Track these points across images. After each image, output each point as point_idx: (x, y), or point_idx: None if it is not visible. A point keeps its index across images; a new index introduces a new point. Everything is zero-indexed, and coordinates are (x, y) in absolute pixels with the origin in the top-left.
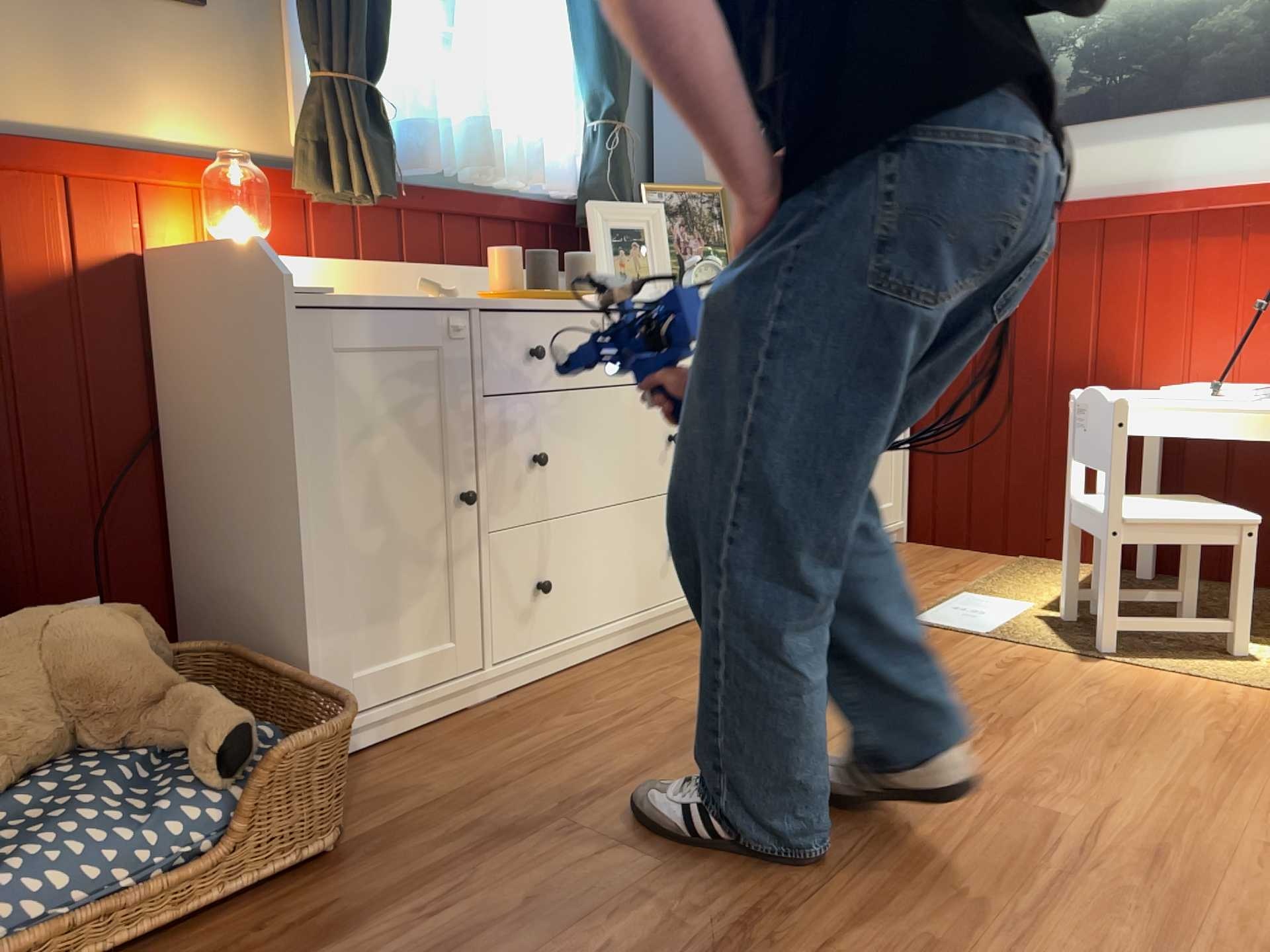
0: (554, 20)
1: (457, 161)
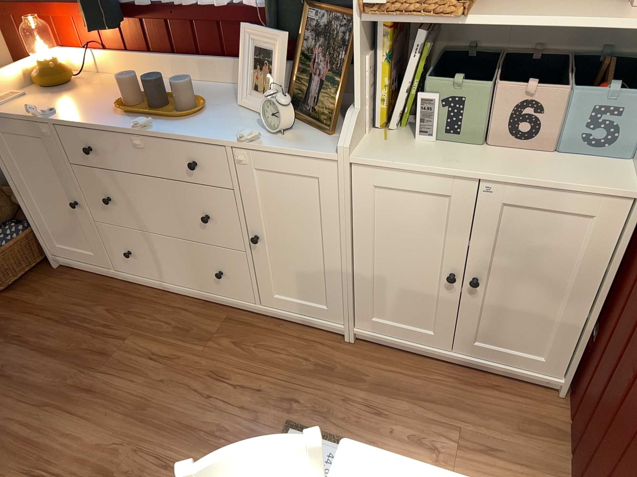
0: None
1: None
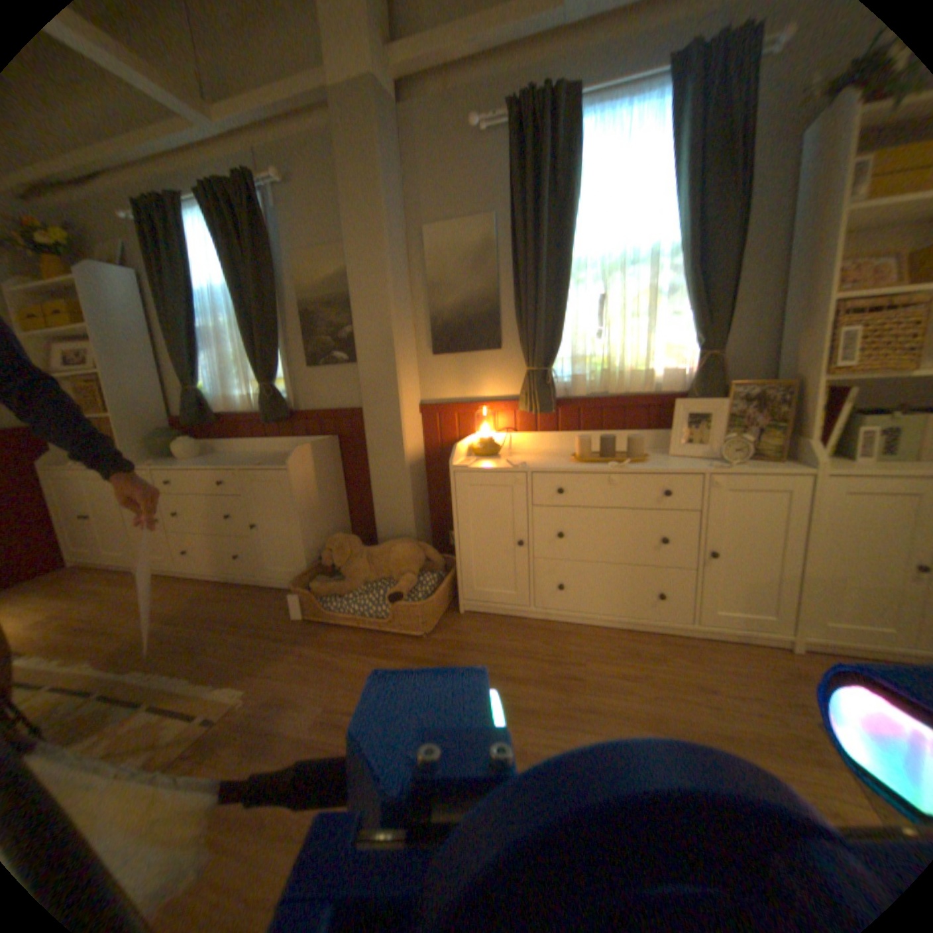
0: (681, 297)
1: (602, 386)
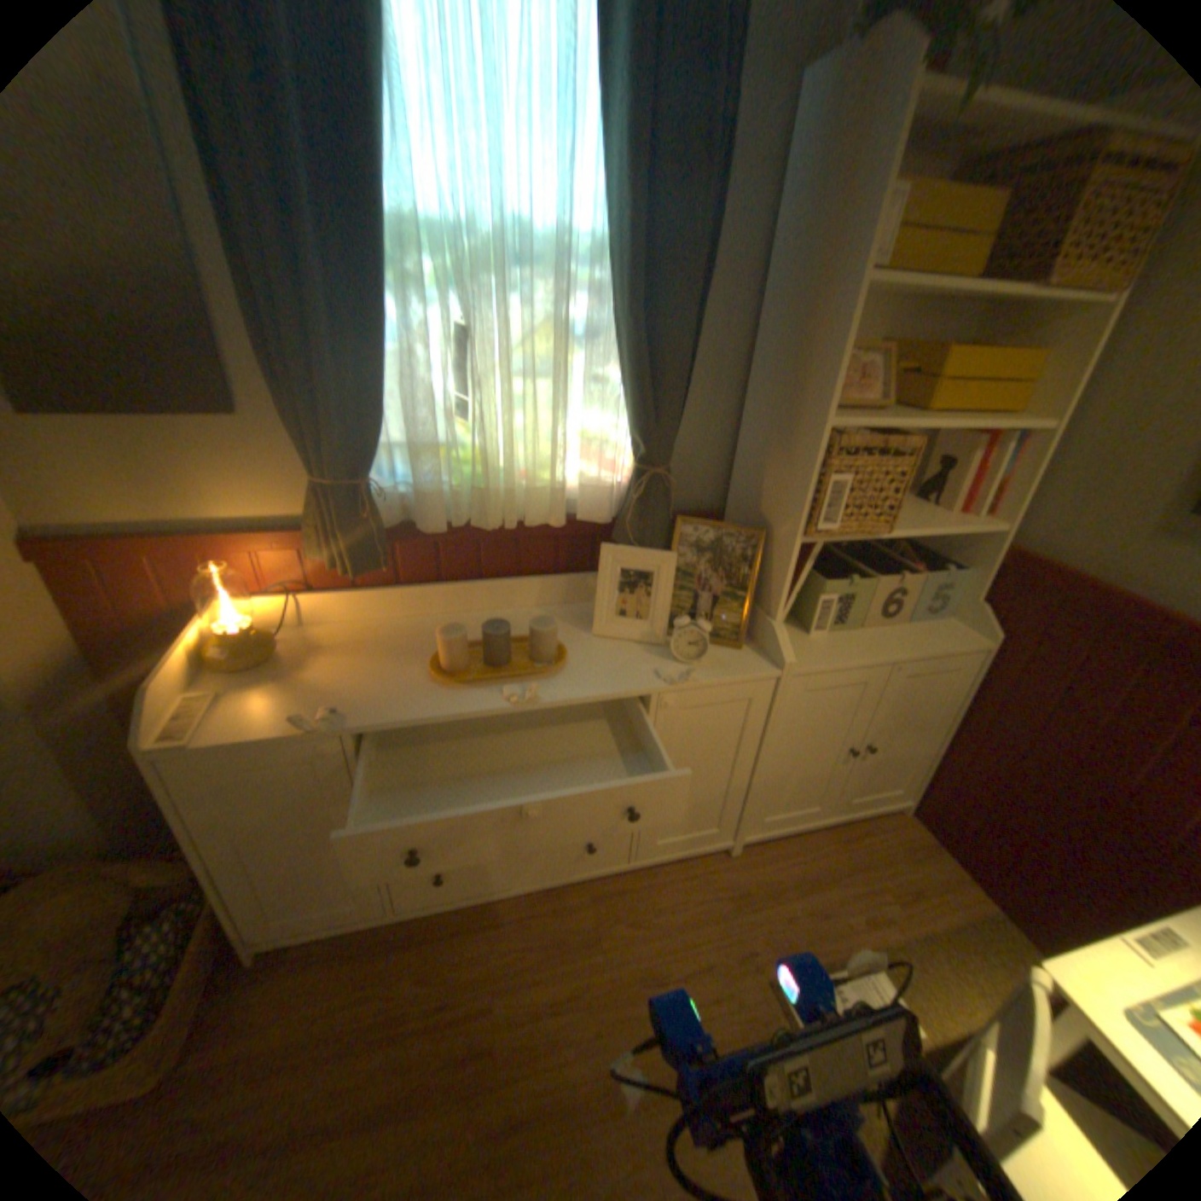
0: (607, 356)
1: (476, 511)
